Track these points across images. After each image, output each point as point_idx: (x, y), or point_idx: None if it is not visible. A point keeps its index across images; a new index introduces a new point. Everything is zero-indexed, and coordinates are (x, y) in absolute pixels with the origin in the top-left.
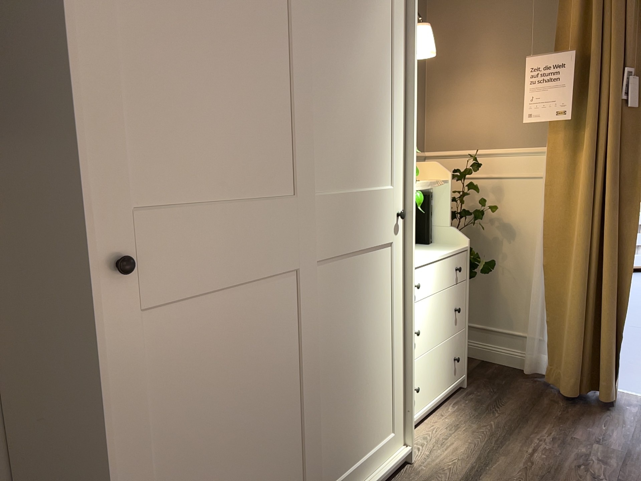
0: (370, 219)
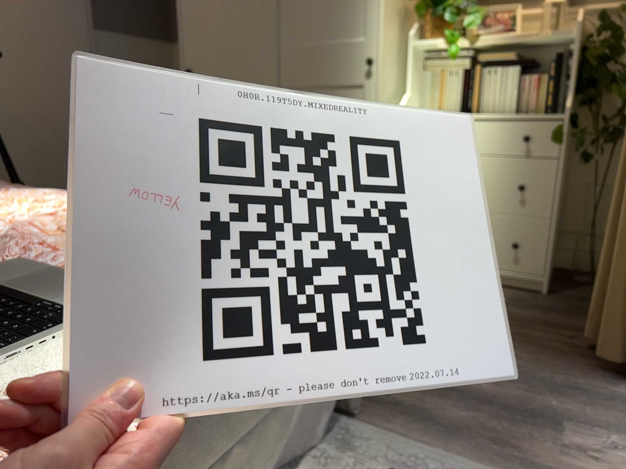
0: (337, 63)
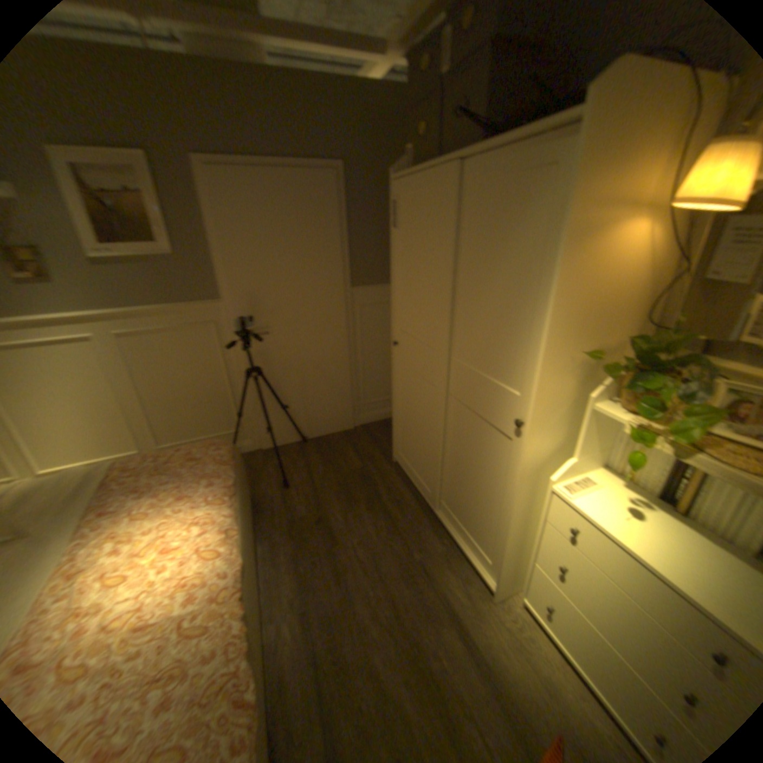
0: (491, 402)
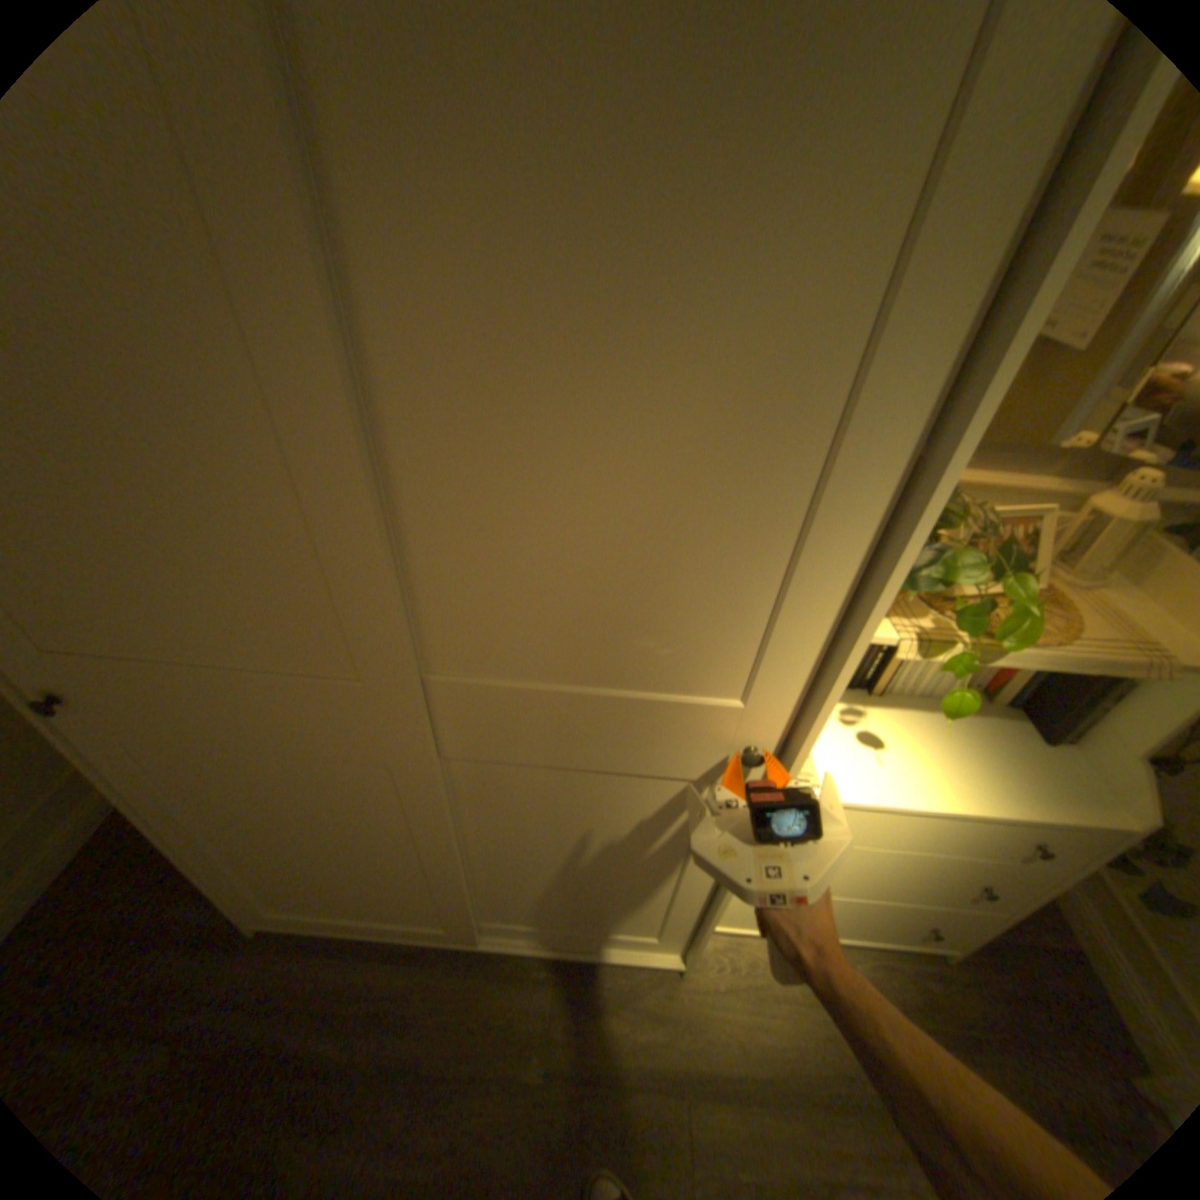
0: (641, 739)
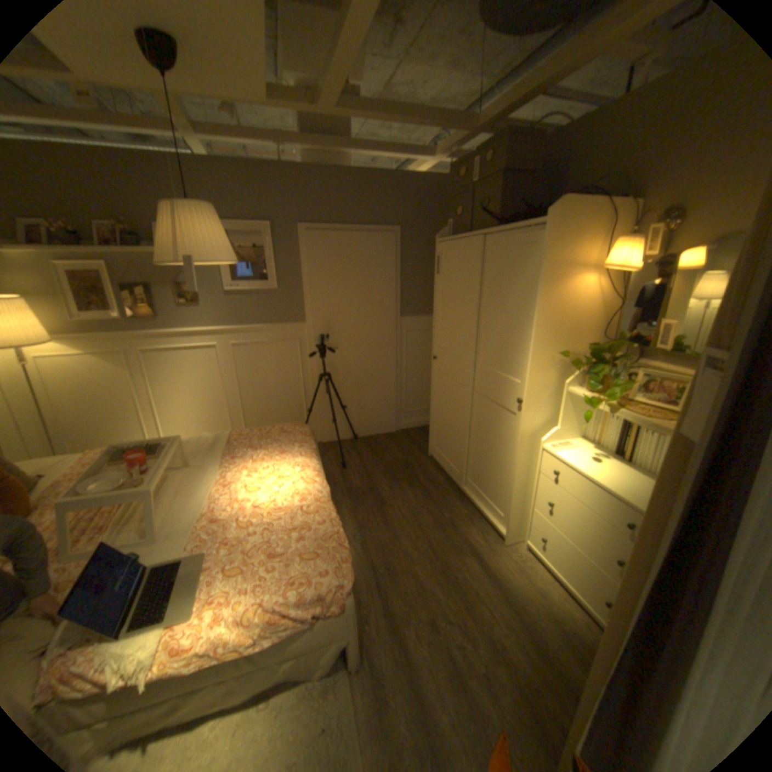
0: (503, 390)
